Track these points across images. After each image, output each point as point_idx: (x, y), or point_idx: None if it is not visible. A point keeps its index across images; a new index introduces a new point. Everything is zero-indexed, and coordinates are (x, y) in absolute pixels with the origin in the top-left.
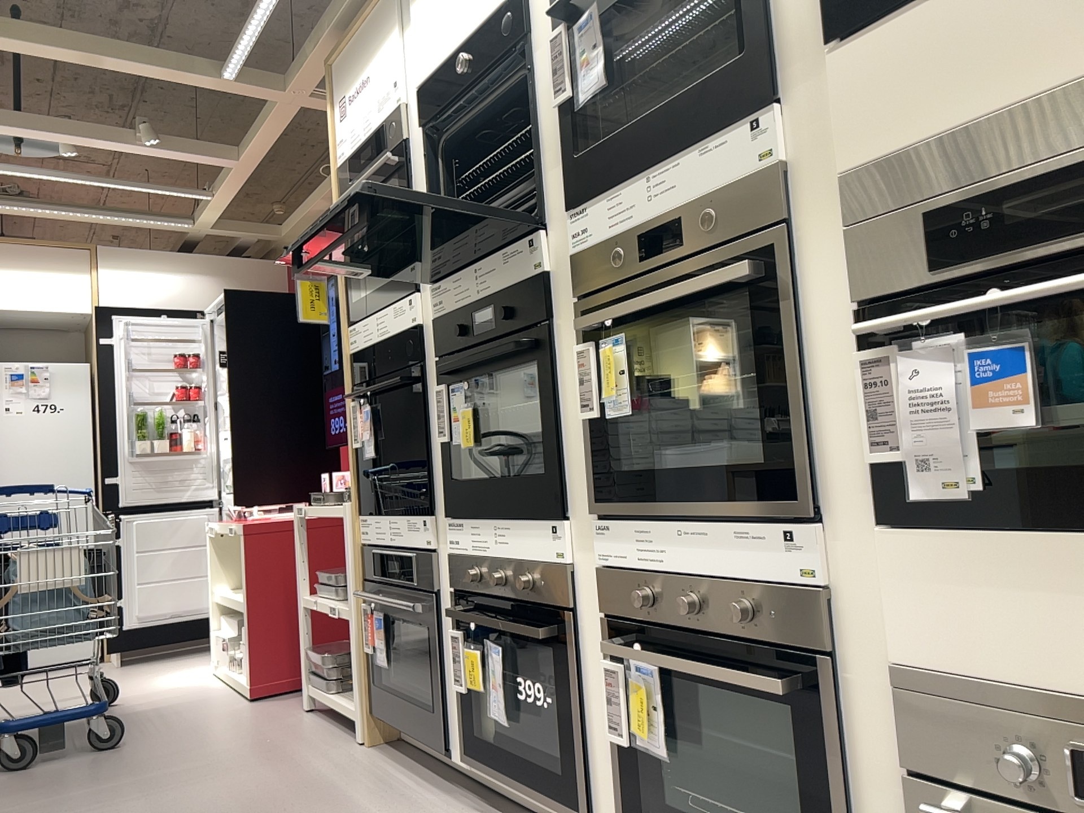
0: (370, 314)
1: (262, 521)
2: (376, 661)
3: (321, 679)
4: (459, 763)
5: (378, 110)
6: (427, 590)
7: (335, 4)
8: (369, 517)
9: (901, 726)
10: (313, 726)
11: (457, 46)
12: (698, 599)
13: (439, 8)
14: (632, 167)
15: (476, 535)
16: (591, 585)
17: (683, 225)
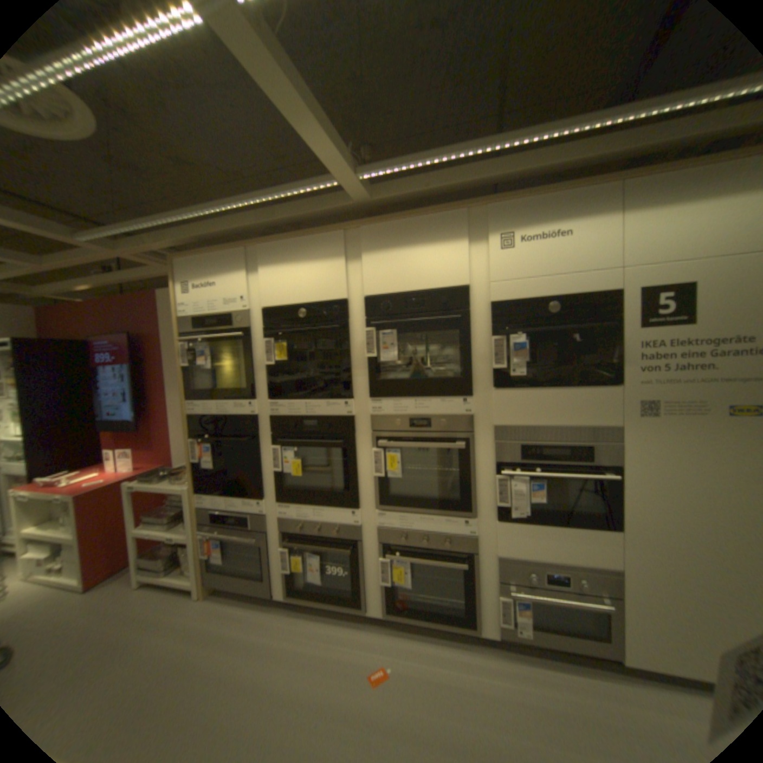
0: (208, 402)
1: (79, 493)
2: (206, 564)
3: (141, 573)
4: (277, 603)
5: (223, 304)
6: (257, 534)
7: (179, 229)
8: (202, 498)
9: (497, 573)
10: (150, 601)
11: (298, 304)
12: (428, 541)
13: (284, 280)
14: (407, 395)
15: (299, 514)
16: (370, 534)
17: (428, 421)
